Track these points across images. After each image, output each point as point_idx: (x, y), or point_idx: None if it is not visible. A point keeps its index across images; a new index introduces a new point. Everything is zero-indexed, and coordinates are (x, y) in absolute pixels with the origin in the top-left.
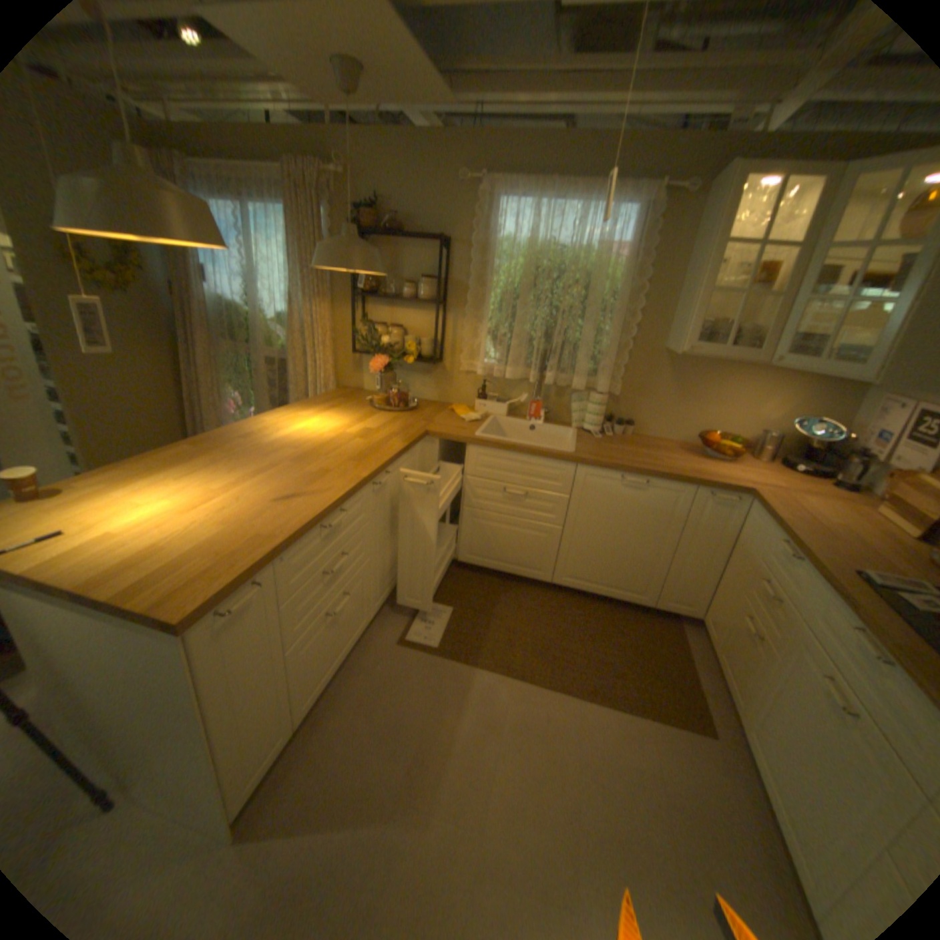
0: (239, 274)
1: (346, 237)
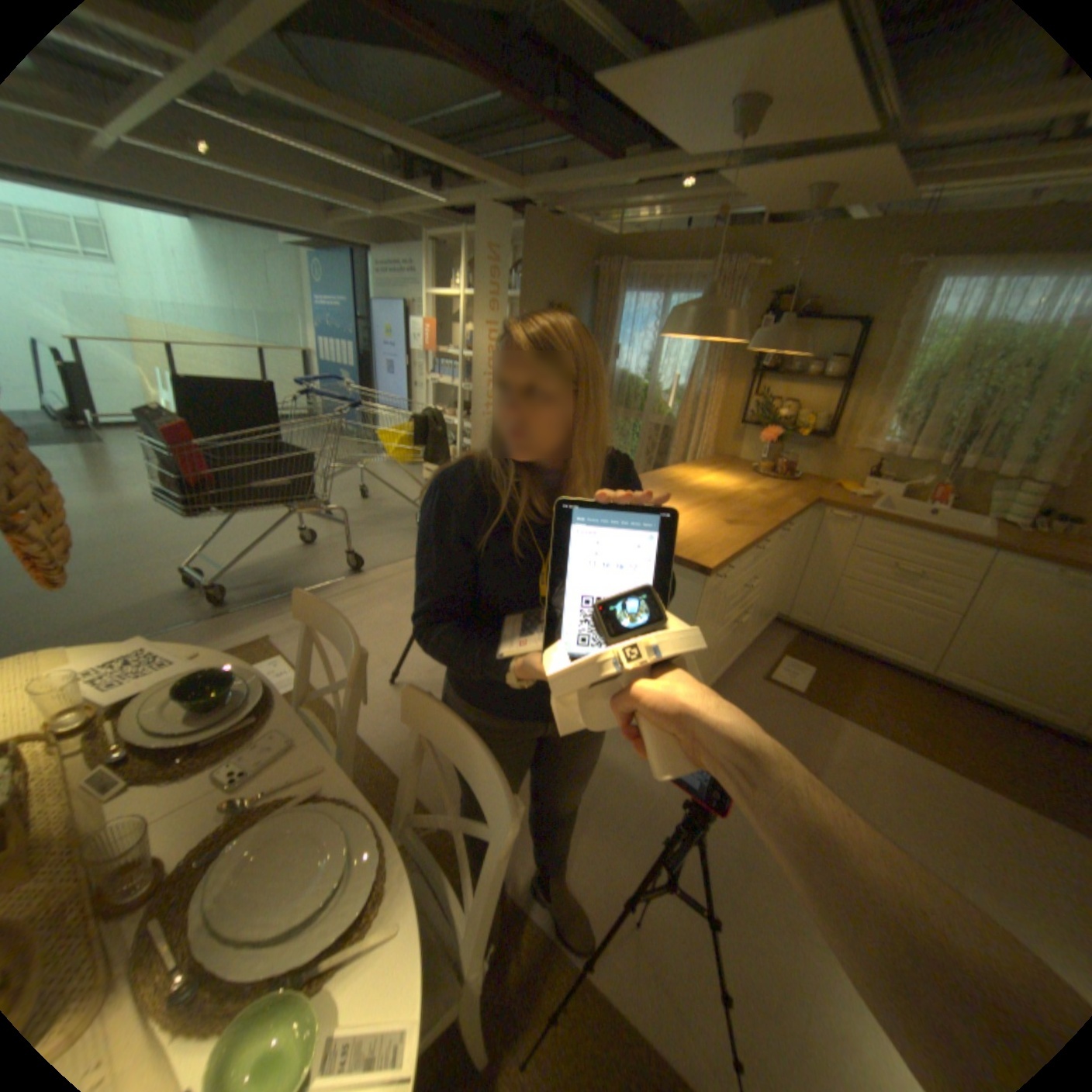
0: (647, 353)
1: (785, 325)
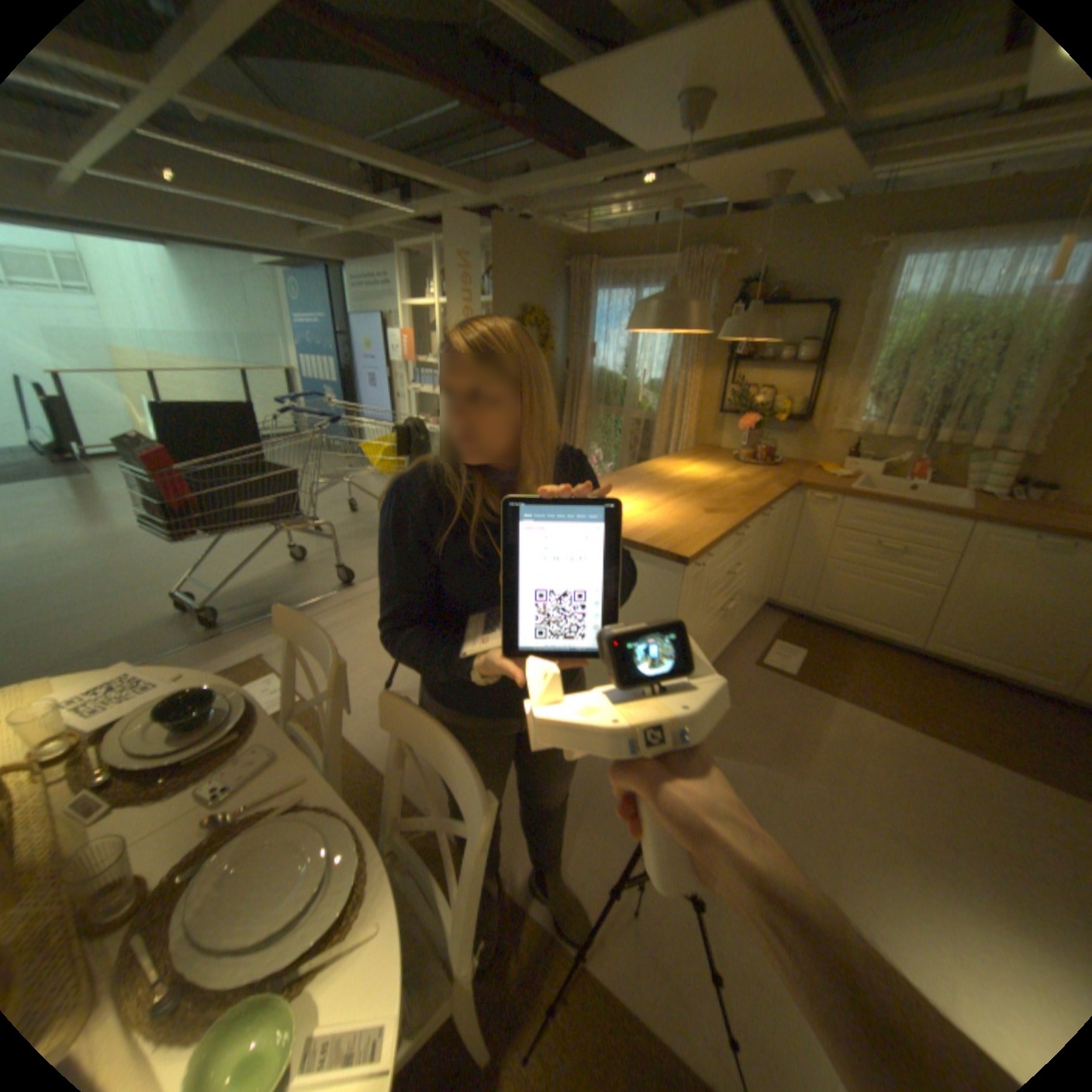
0: (623, 349)
1: (752, 313)
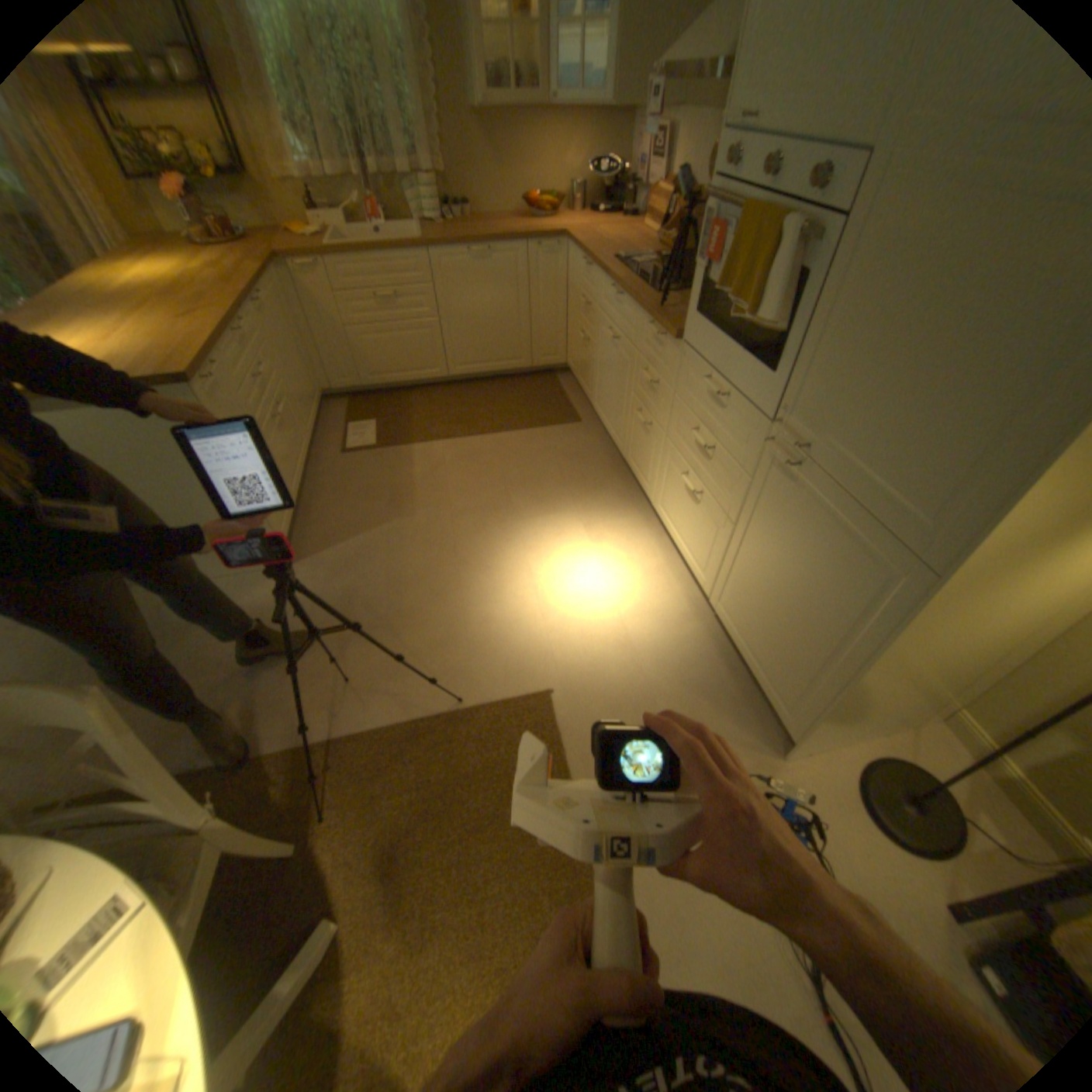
0: None
1: None
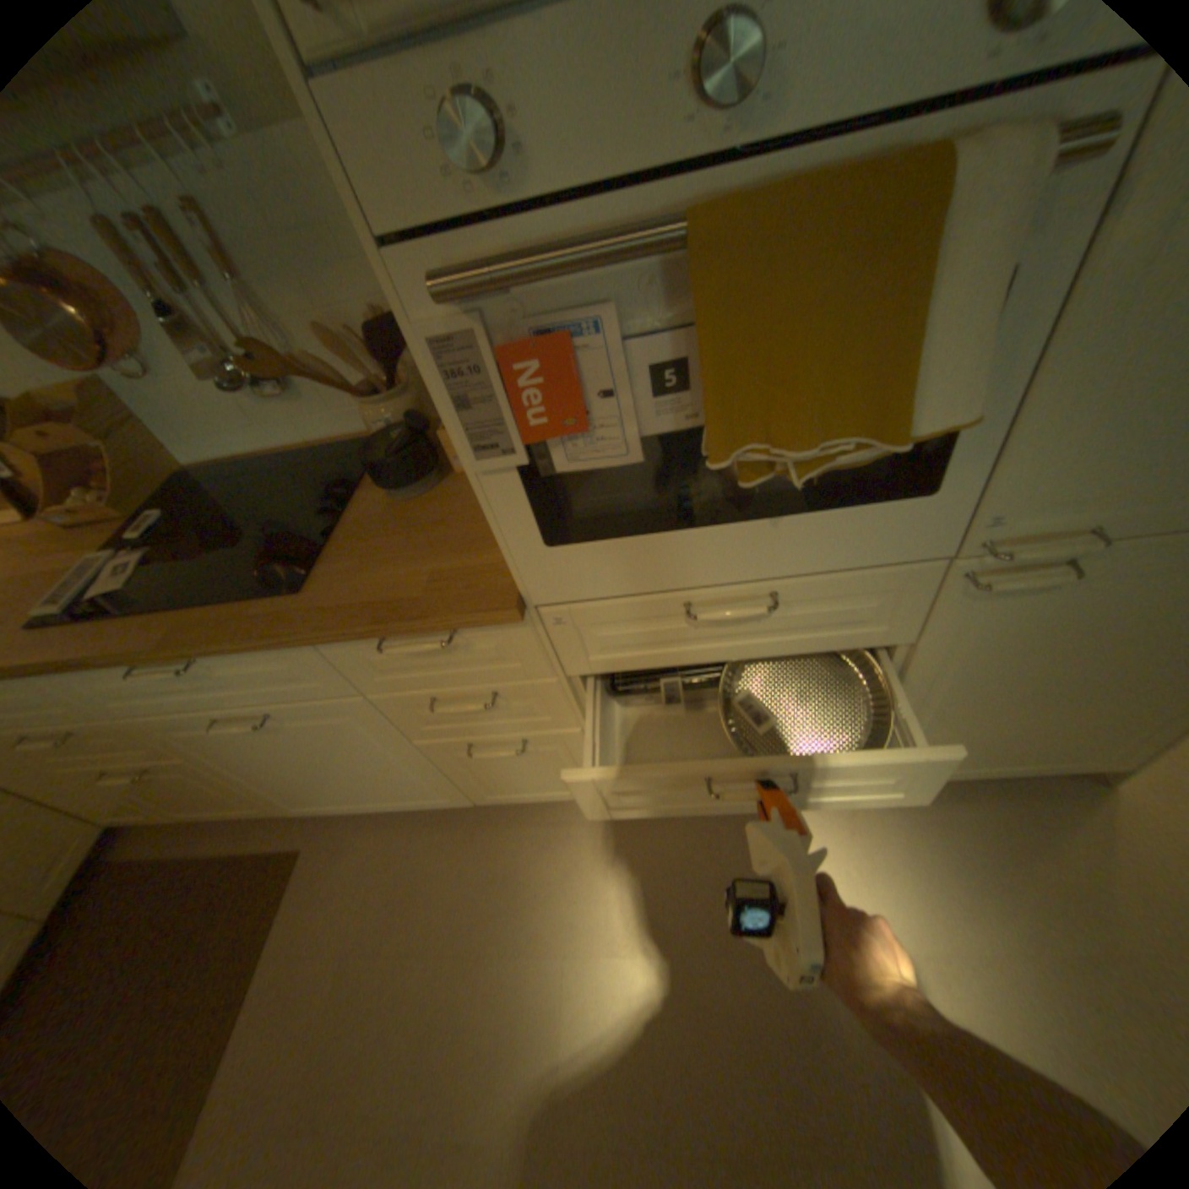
0: None
1: None
